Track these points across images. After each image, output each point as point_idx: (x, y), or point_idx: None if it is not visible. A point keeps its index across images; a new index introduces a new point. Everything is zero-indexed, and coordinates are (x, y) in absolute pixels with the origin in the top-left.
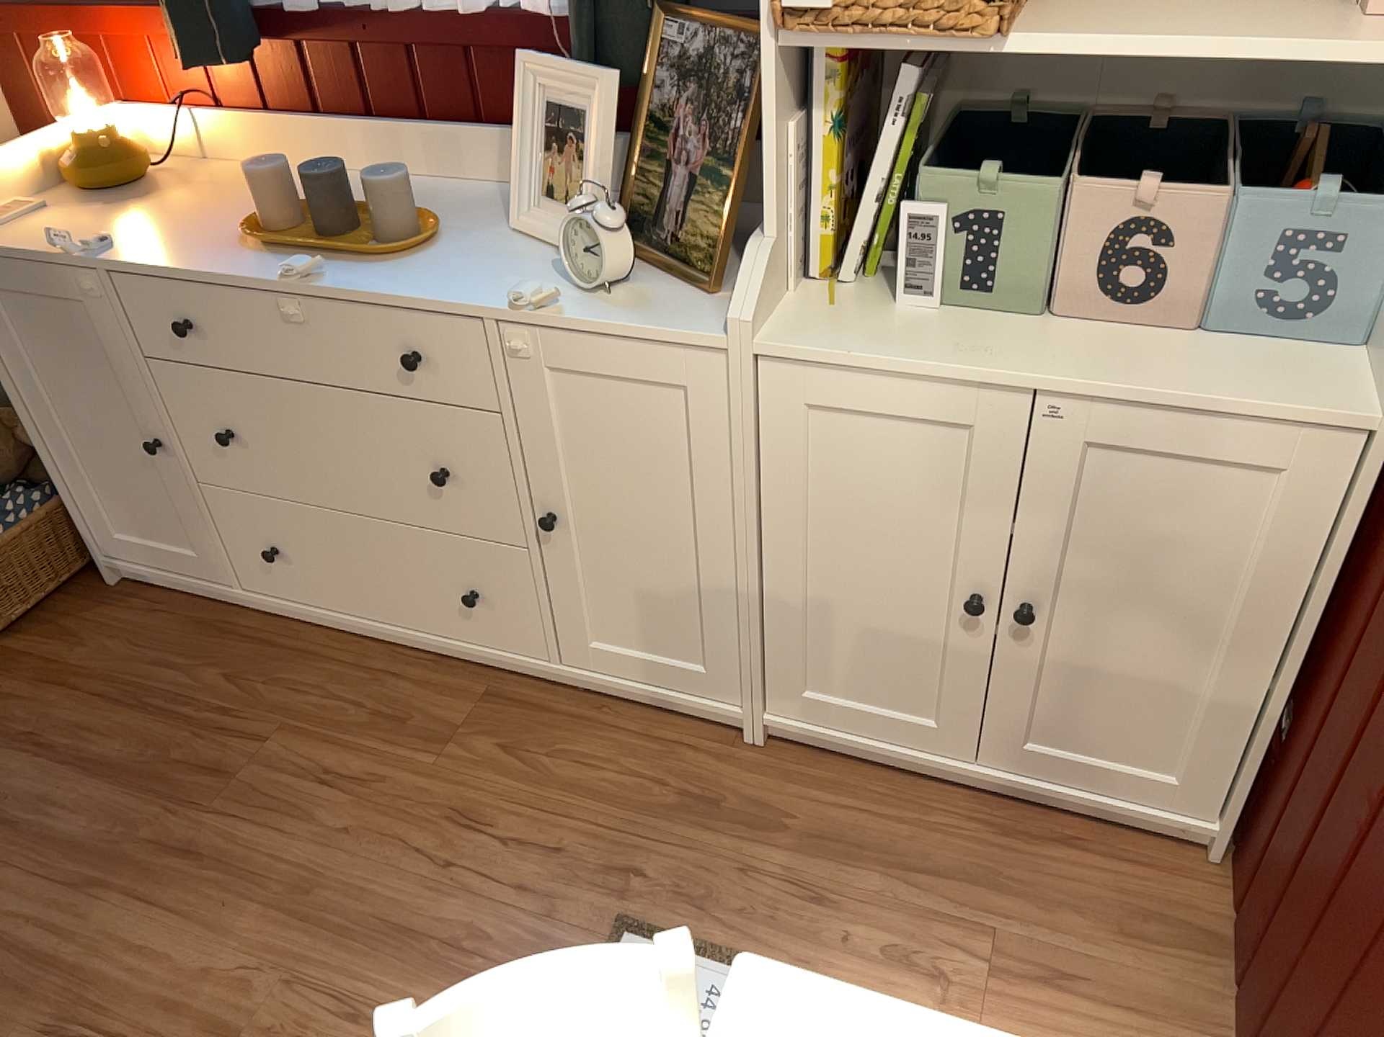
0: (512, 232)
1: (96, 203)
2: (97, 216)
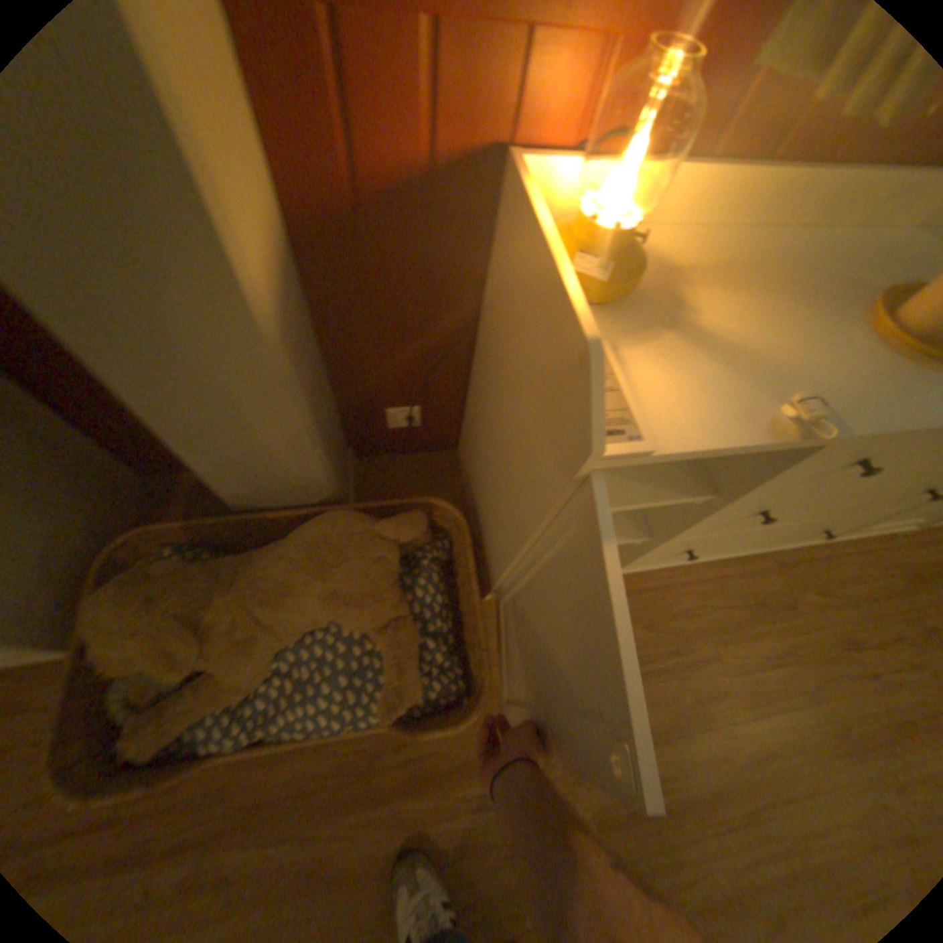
0: None
1: (641, 324)
2: (689, 348)
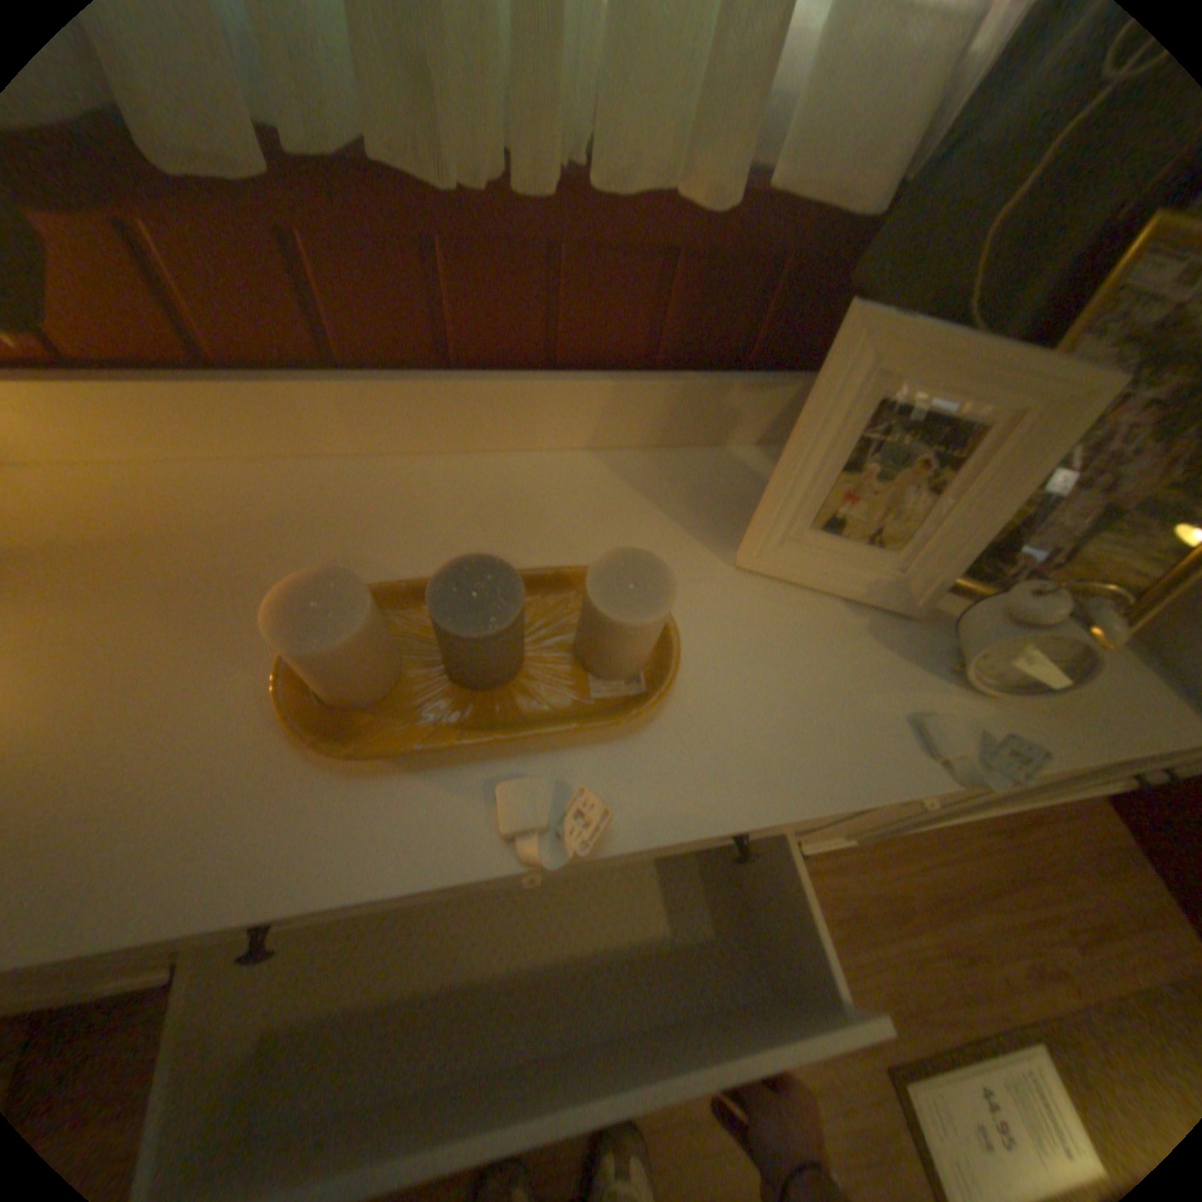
0: (744, 575)
1: None
2: None
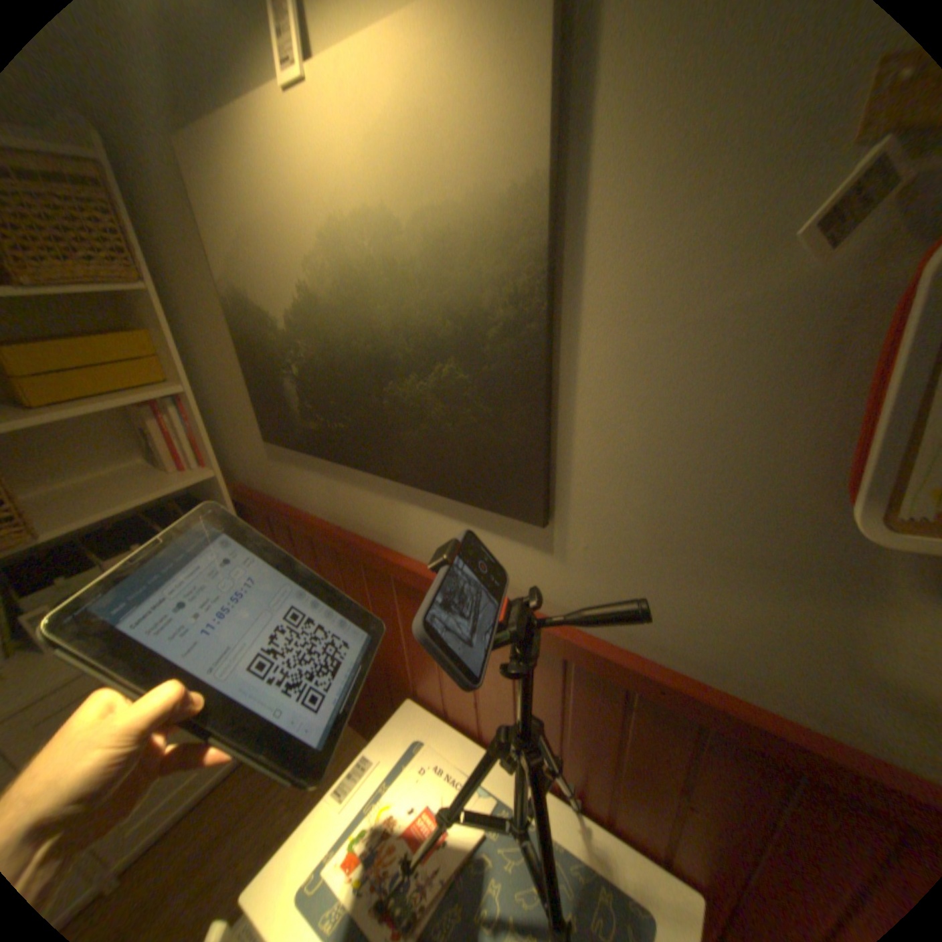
0: None
1: None
2: None
